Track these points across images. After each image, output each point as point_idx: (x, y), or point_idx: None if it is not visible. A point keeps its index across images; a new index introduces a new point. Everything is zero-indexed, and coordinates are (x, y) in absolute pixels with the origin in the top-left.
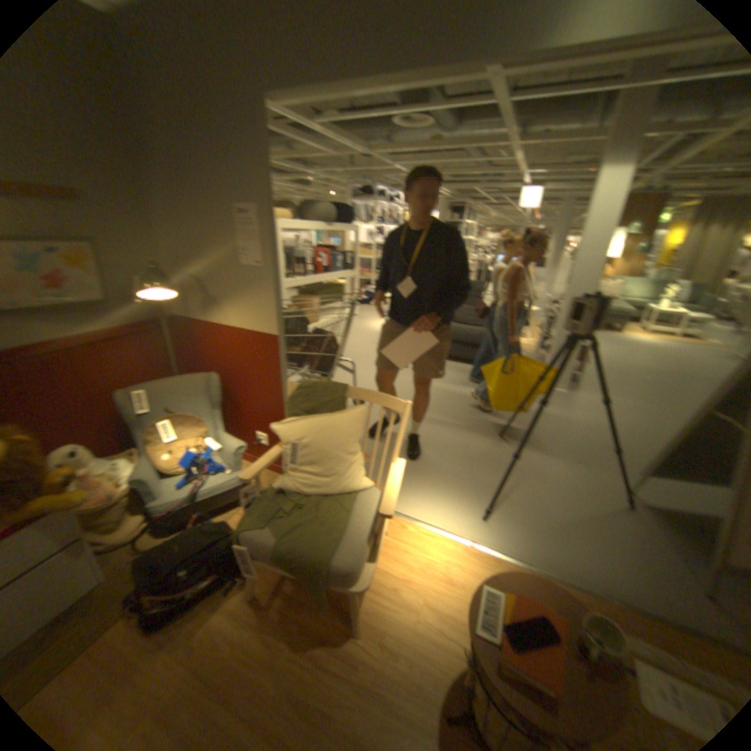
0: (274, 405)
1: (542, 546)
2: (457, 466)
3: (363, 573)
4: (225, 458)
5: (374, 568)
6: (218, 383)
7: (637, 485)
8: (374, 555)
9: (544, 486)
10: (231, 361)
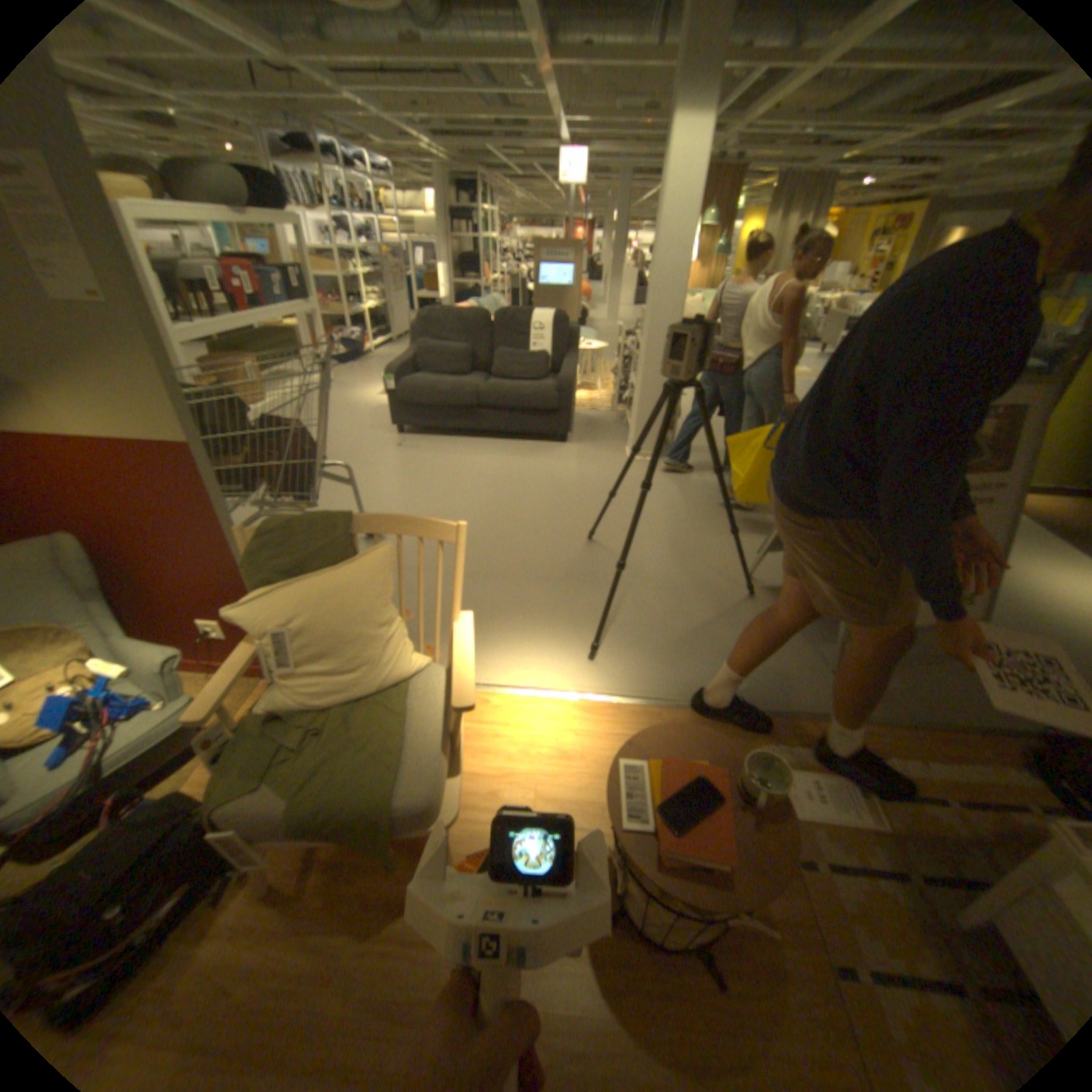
0: (216, 569)
1: (663, 671)
2: (540, 593)
3: (444, 795)
4: (141, 682)
5: (458, 782)
6: (76, 552)
7: (751, 564)
8: (454, 763)
9: (653, 592)
10: (93, 504)
